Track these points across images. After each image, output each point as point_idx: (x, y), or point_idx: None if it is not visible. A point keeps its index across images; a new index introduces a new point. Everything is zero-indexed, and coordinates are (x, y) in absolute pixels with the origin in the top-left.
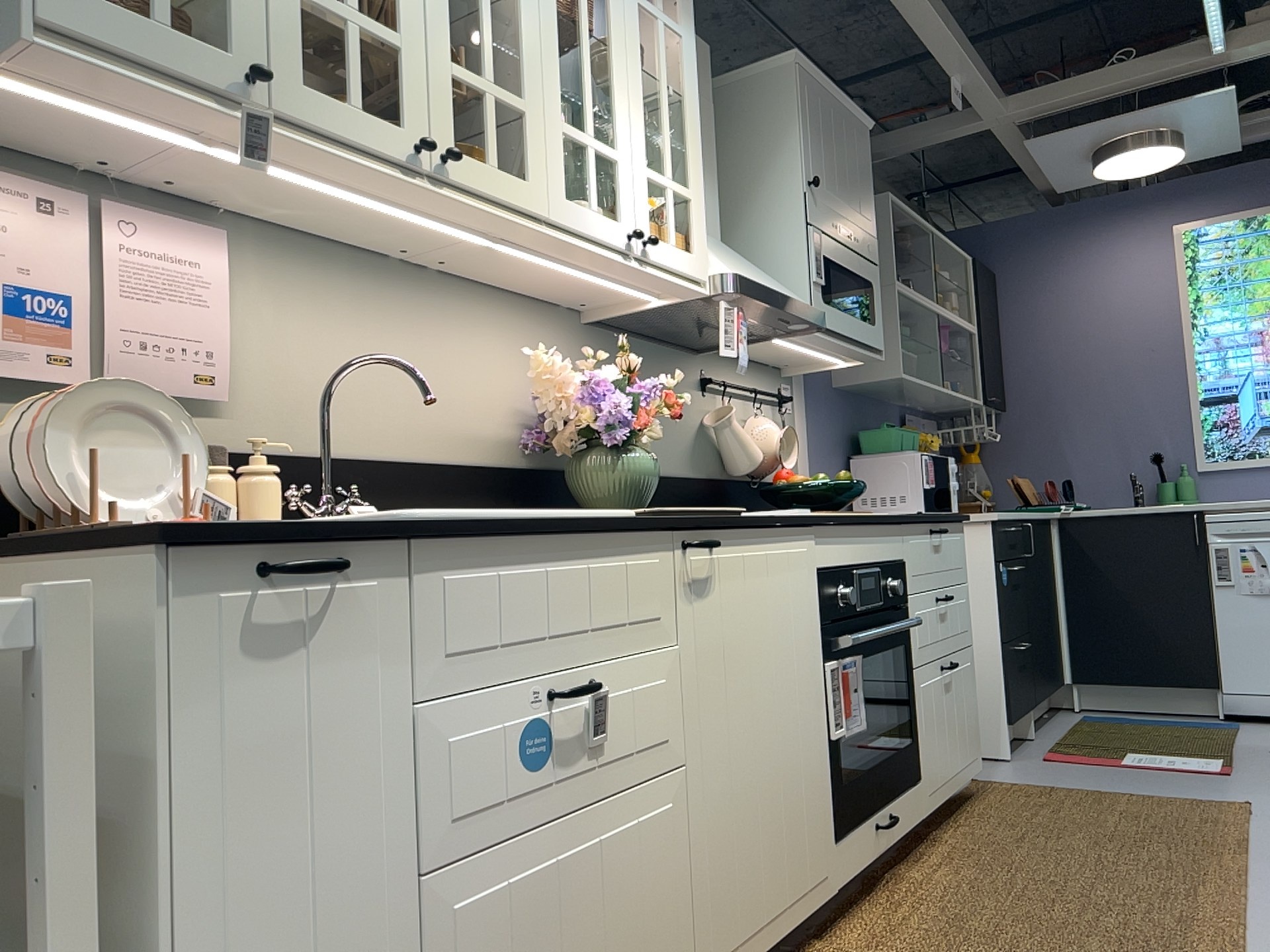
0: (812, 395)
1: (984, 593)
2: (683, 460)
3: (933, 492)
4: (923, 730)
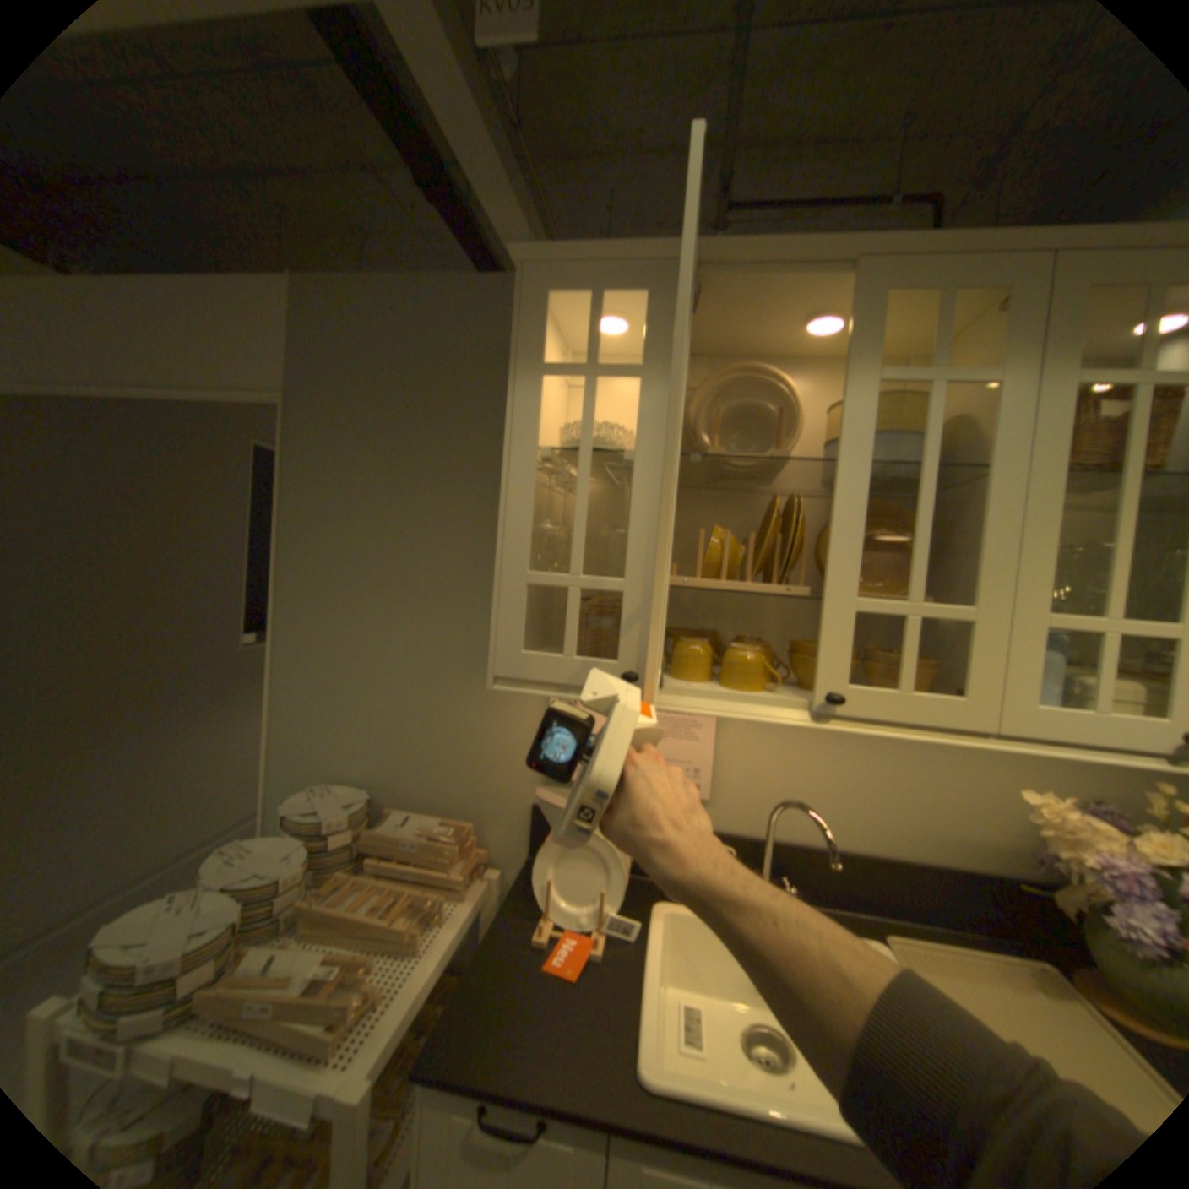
0: None
1: None
2: None
3: None
4: None
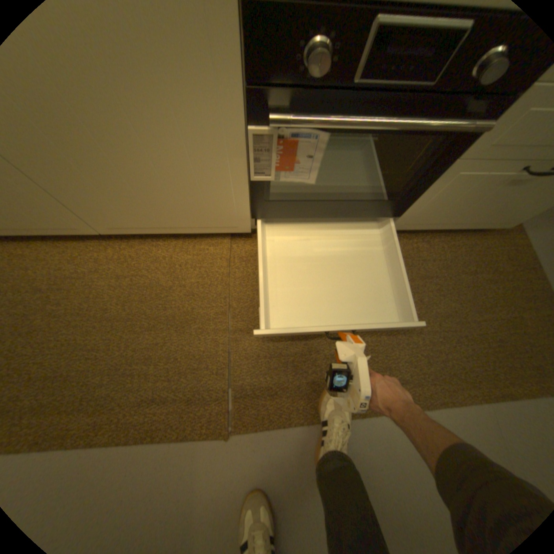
0: None
1: None
2: None
3: None
4: (430, 197)
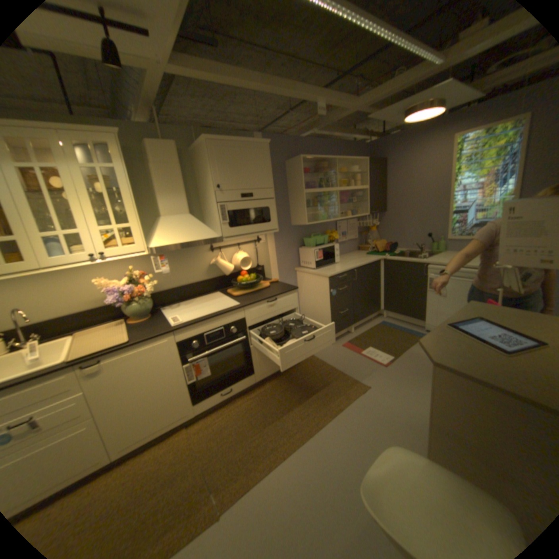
0: (275, 233)
1: (326, 298)
2: (201, 276)
3: (319, 261)
4: (256, 361)
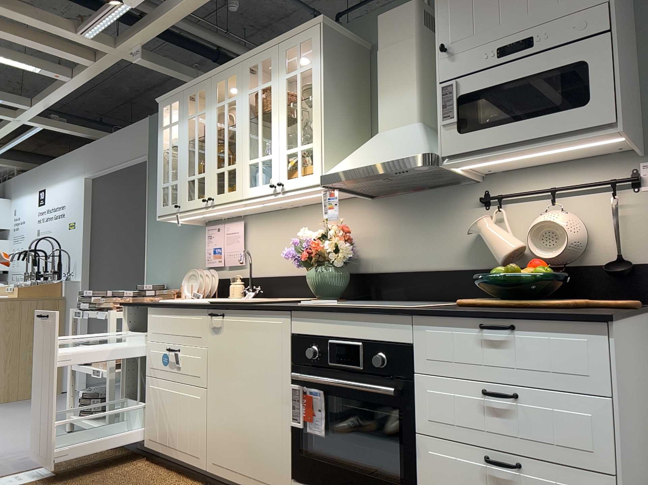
0: None
1: None
2: (454, 258)
3: None
4: None
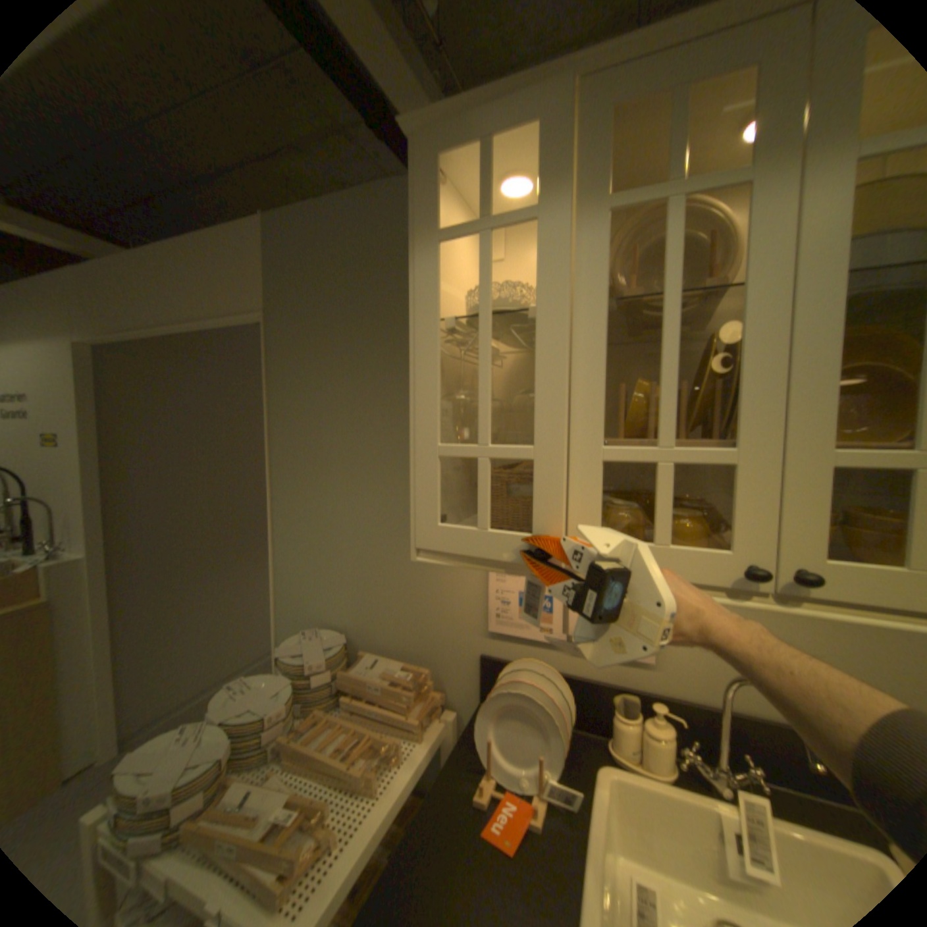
0: None
1: None
2: None
3: None
4: None
